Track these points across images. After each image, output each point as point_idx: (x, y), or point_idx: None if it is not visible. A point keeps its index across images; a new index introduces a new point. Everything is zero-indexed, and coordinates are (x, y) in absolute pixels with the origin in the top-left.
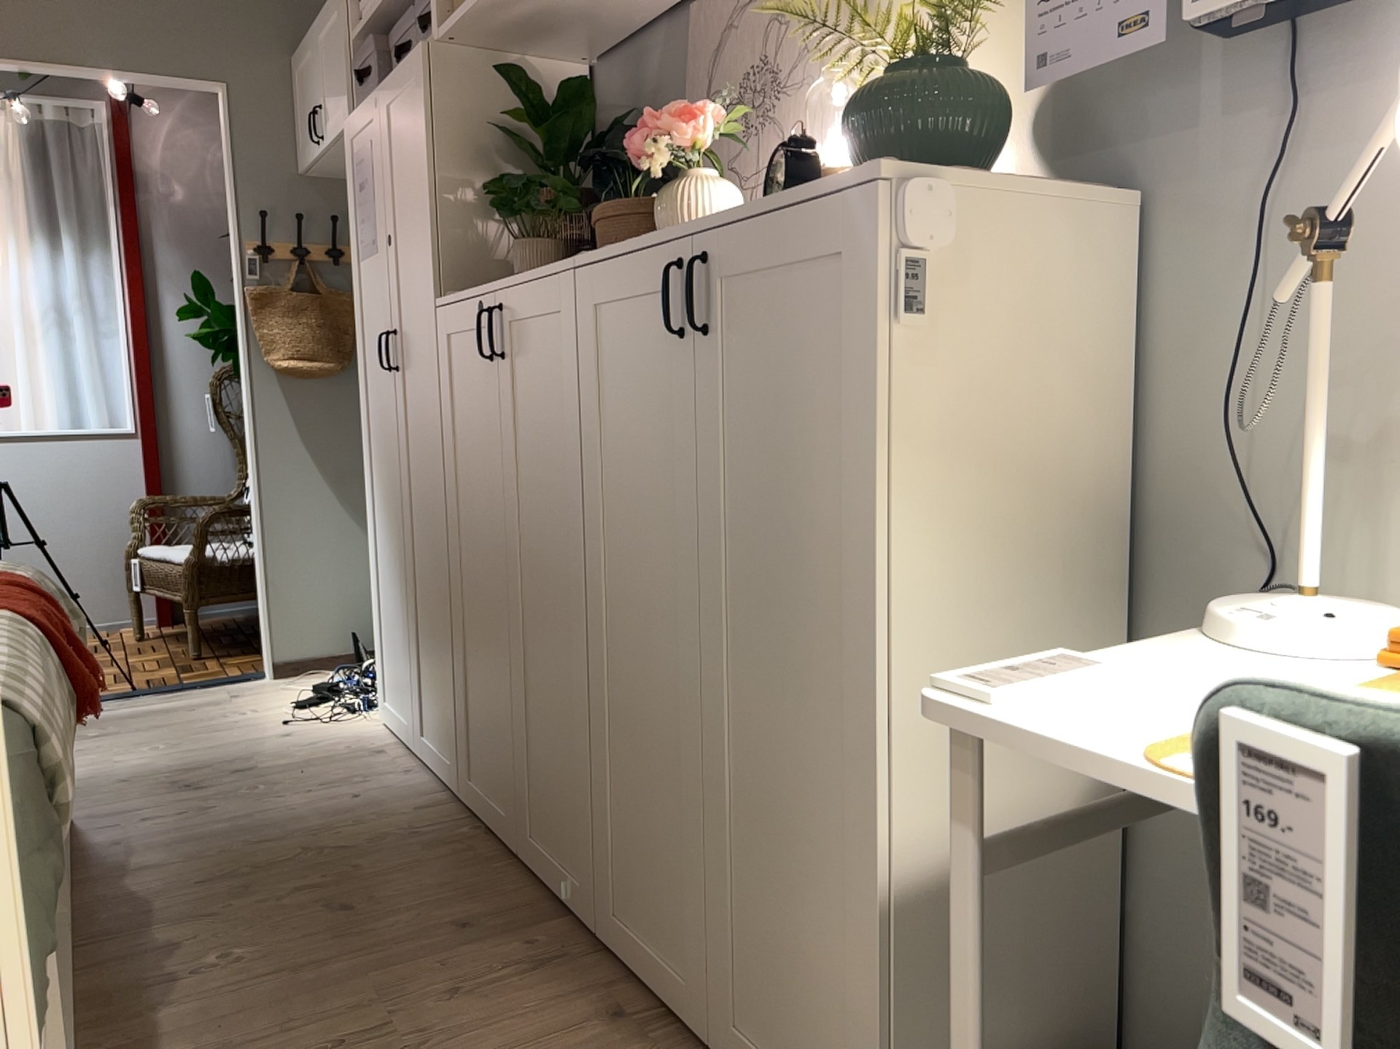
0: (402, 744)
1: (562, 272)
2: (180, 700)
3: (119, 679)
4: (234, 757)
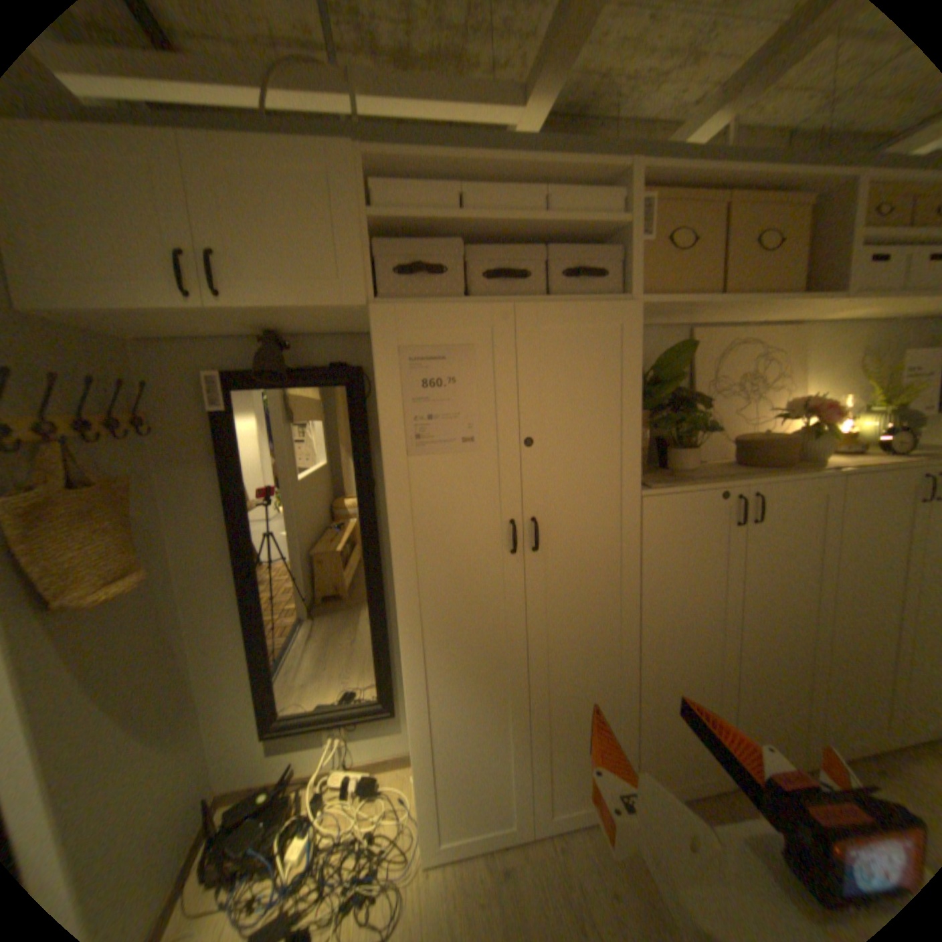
0: (491, 852)
1: (832, 477)
2: None
3: None
4: None
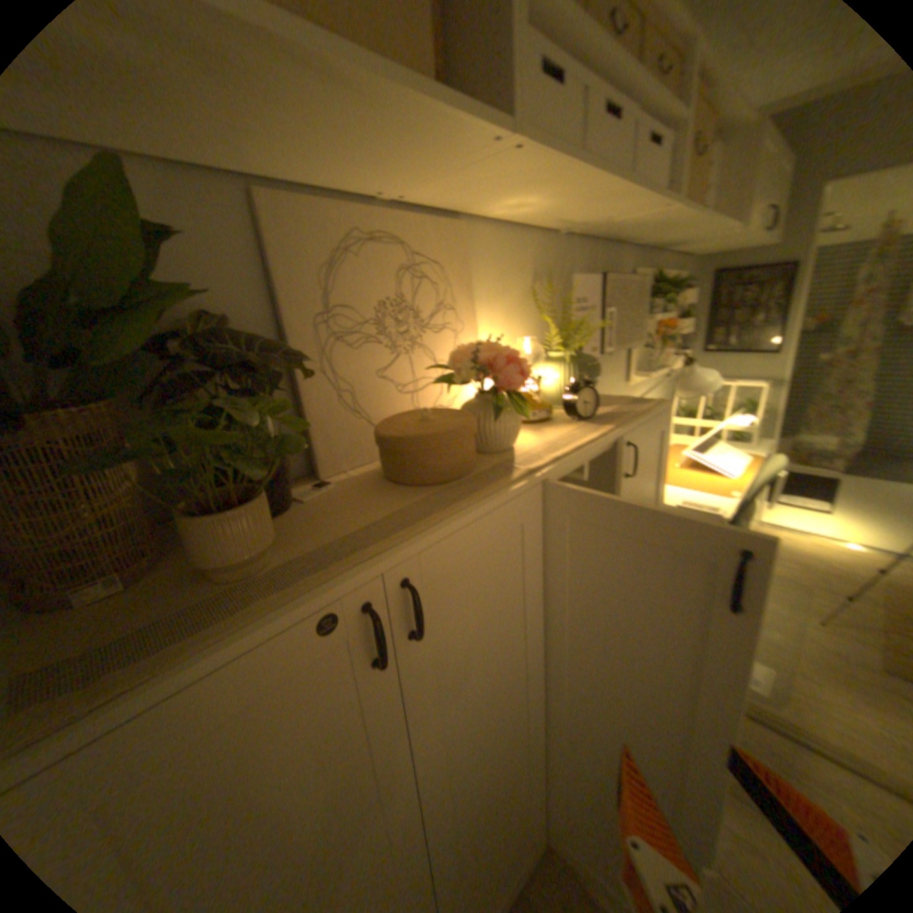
0: None
1: (526, 489)
2: None
3: None
4: None
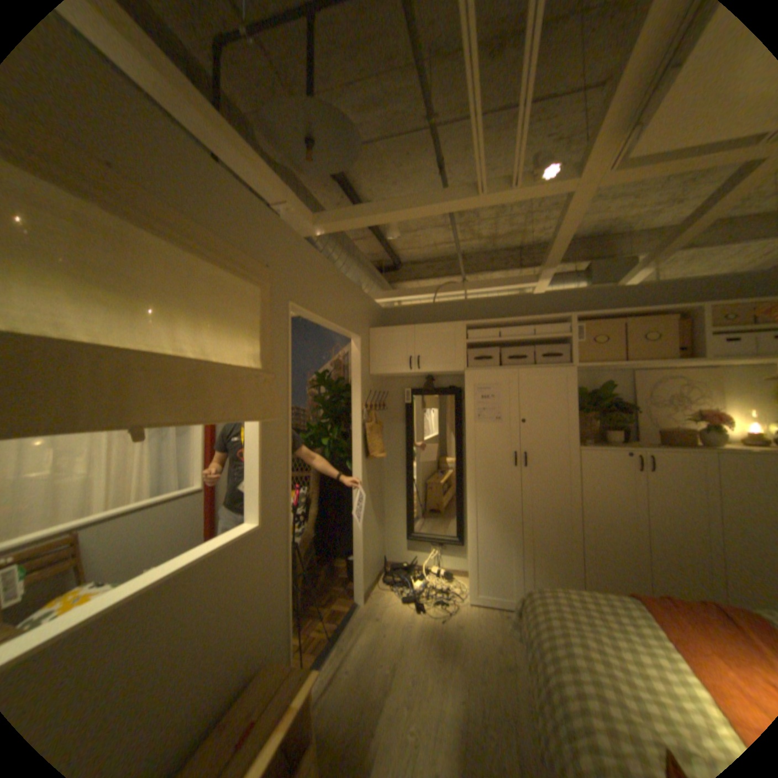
0: (502, 612)
1: (707, 454)
2: (359, 636)
3: (298, 641)
4: (477, 649)
